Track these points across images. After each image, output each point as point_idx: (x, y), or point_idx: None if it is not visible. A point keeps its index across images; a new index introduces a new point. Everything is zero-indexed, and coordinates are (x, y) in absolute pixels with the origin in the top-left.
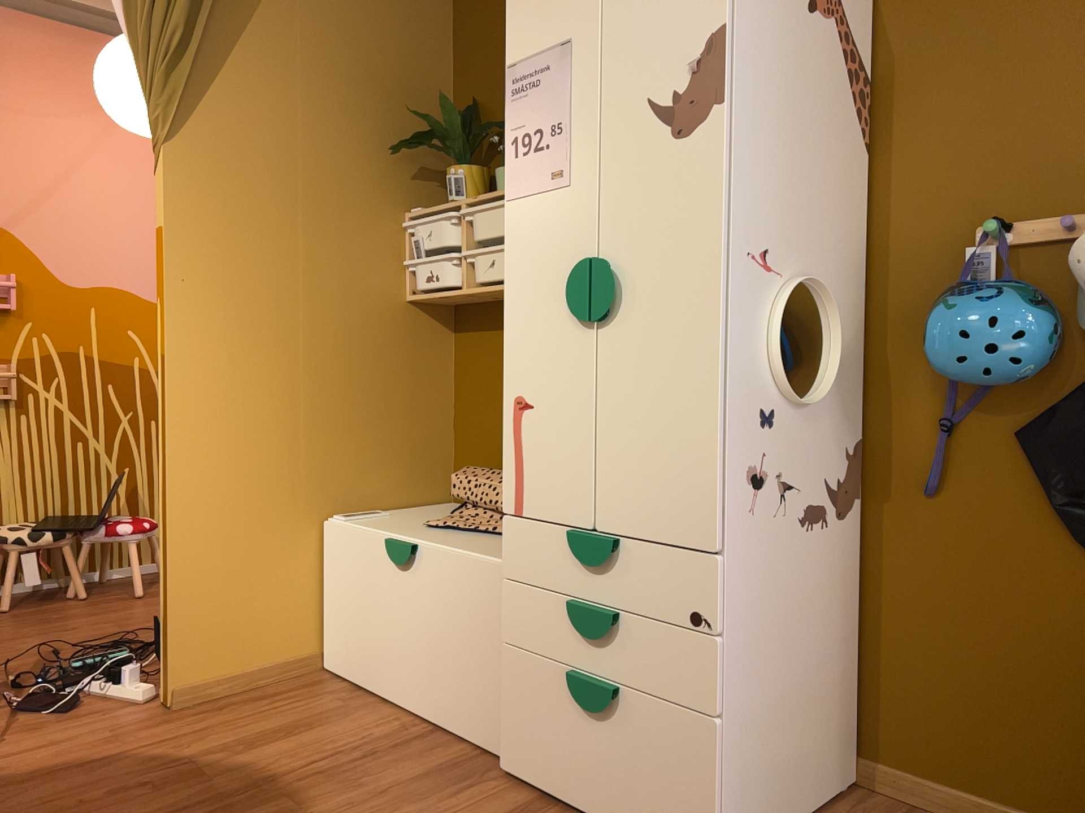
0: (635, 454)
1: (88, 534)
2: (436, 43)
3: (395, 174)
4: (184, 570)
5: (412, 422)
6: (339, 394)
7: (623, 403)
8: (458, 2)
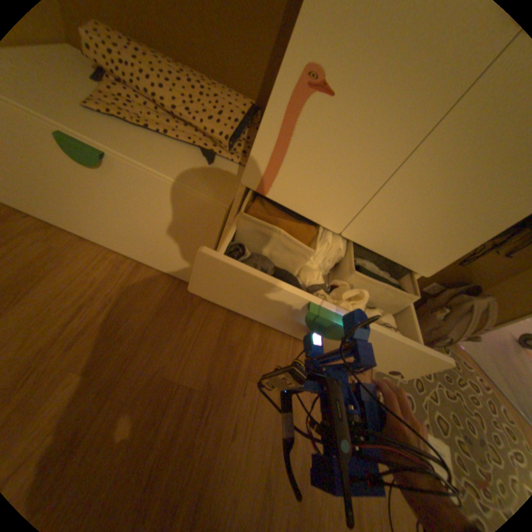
0: (423, 203)
1: None
2: None
3: None
4: None
5: None
6: None
7: (453, 155)
8: None
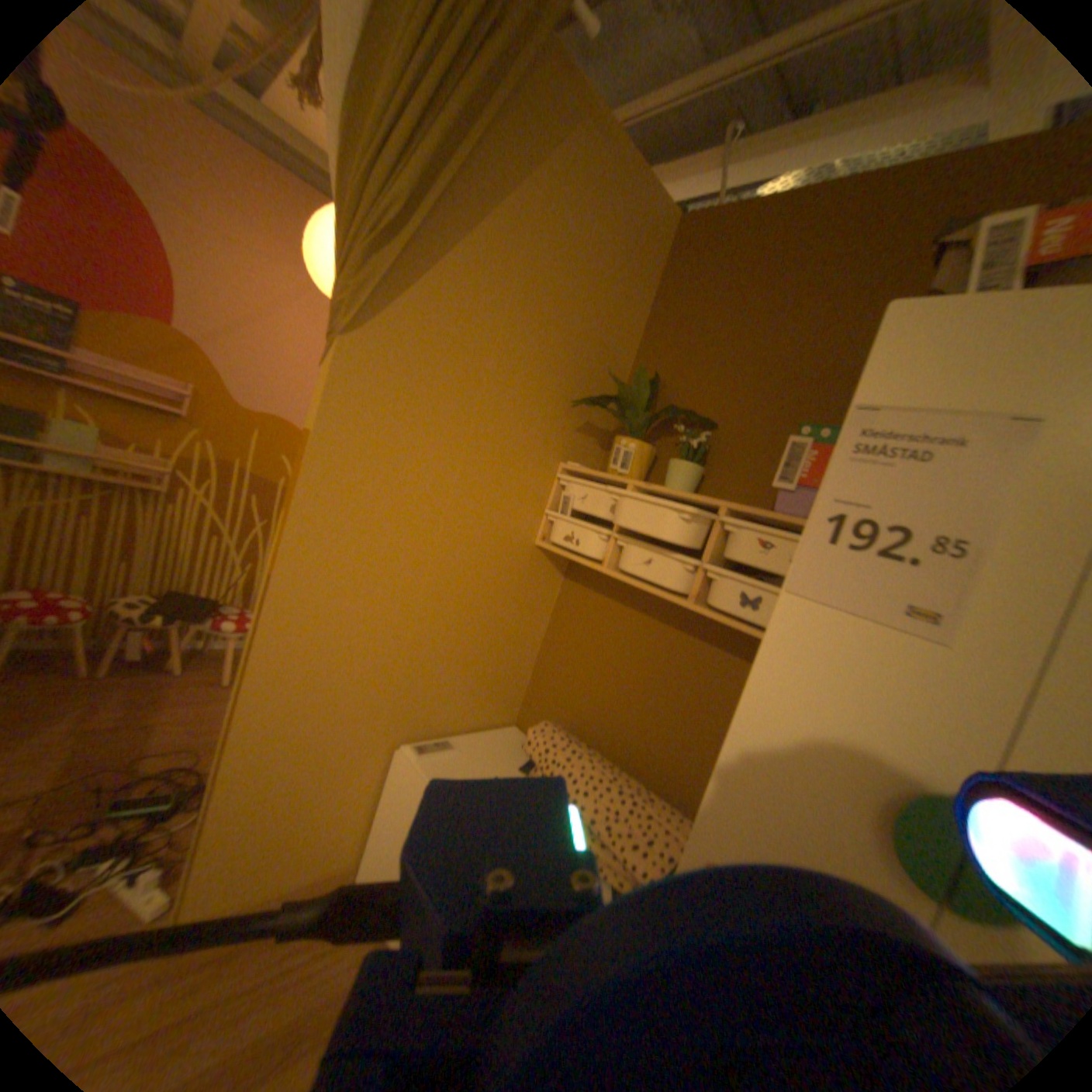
0: None
1: (198, 626)
2: (638, 306)
3: (564, 425)
4: (235, 807)
5: (505, 656)
6: (450, 629)
7: None
8: (670, 274)
